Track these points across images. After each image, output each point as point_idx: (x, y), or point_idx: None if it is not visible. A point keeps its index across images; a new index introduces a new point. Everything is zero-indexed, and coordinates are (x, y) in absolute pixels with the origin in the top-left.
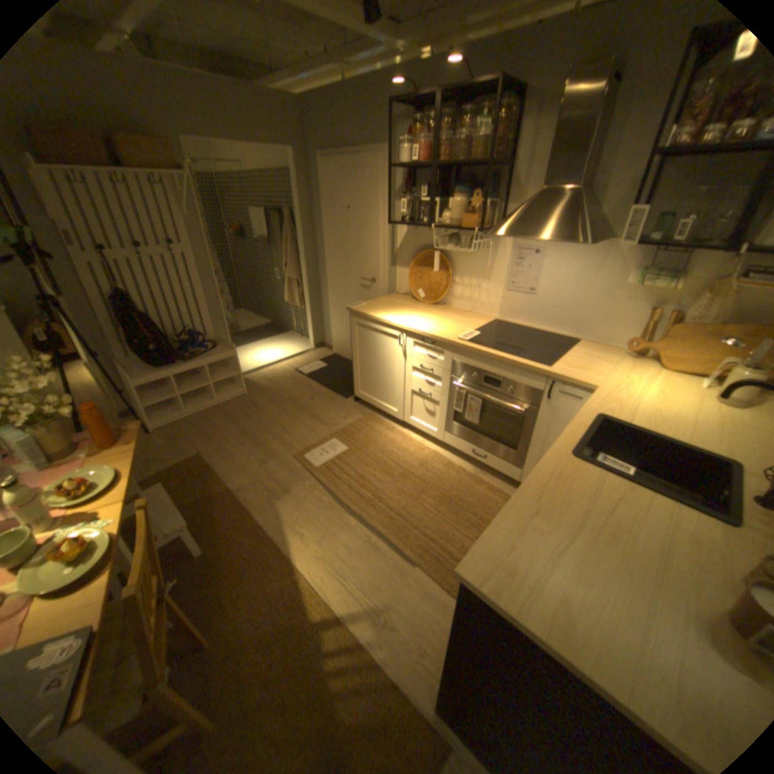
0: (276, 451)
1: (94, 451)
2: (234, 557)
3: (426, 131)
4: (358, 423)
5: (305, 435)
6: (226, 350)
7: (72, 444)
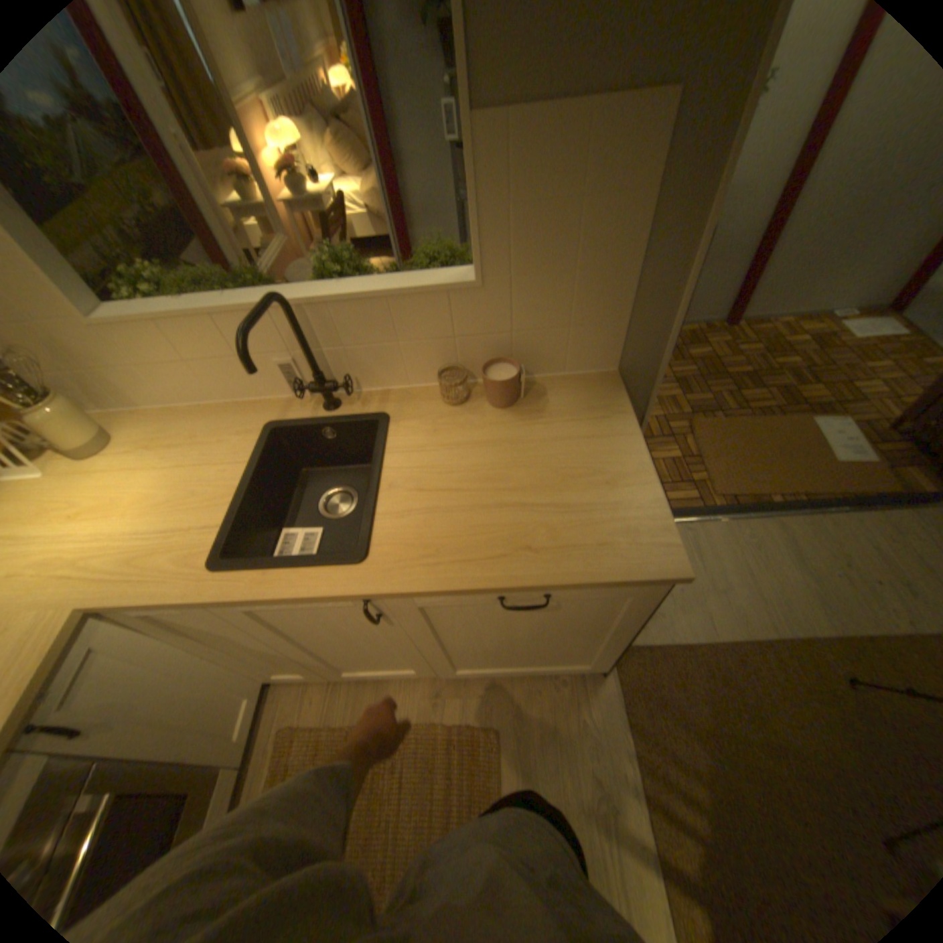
0: None
1: None
2: None
3: None
4: None
5: None
6: None
7: None
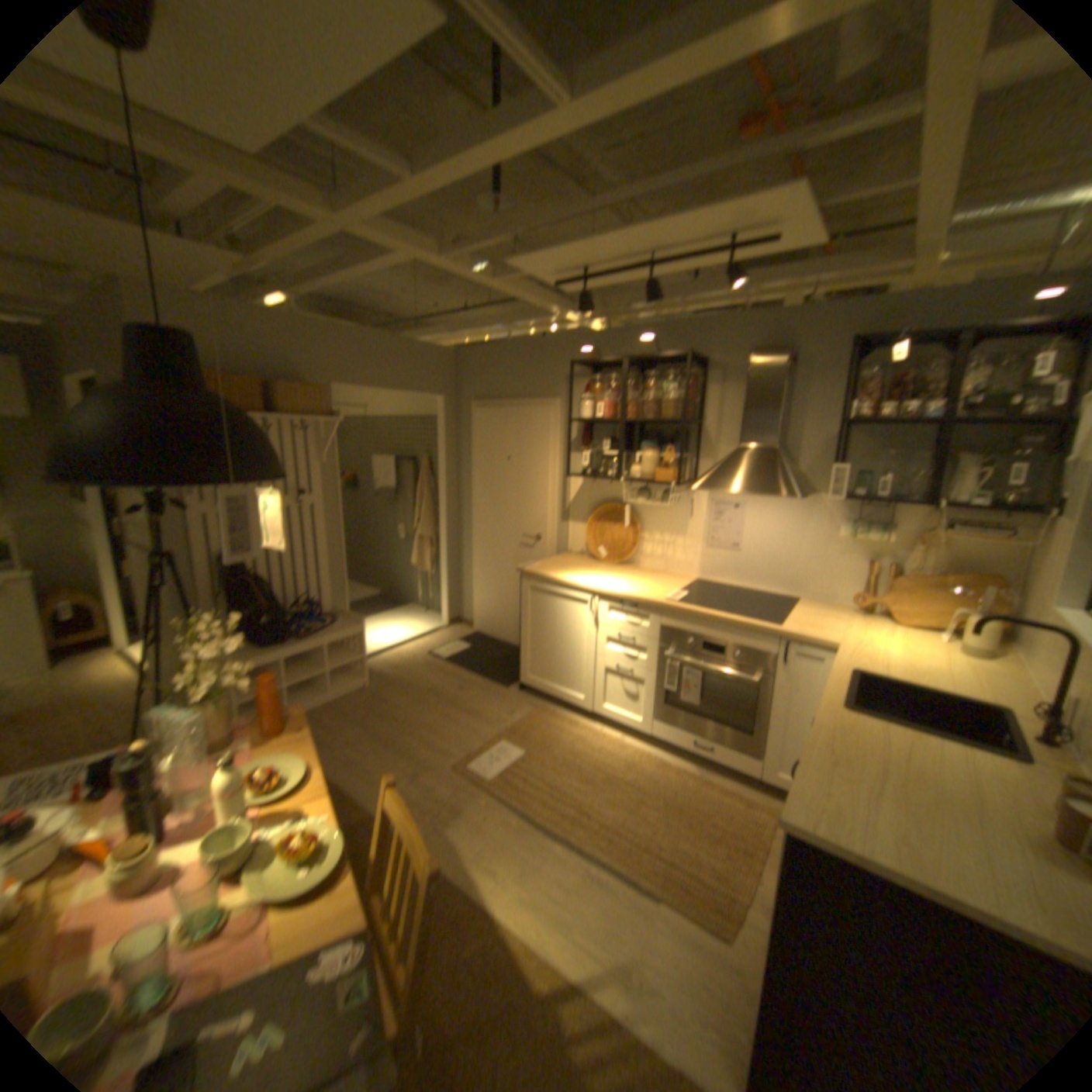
0: (426, 763)
1: (255, 746)
2: None
3: (607, 392)
4: (531, 721)
5: (462, 740)
6: (350, 627)
7: (220, 739)
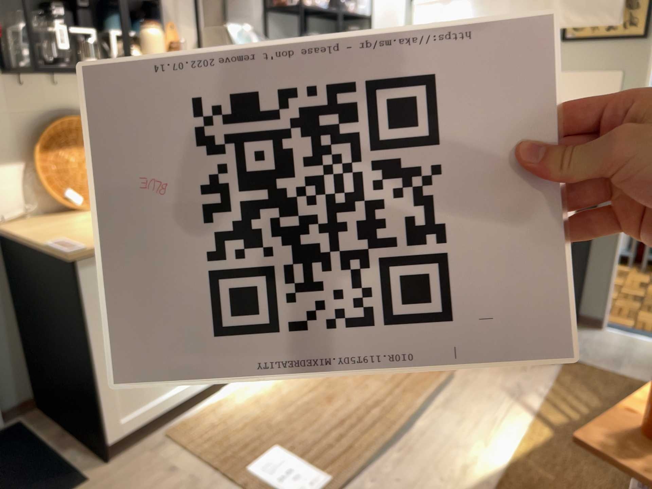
0: None
1: None
2: None
3: None
4: (200, 444)
5: None
6: None
7: None
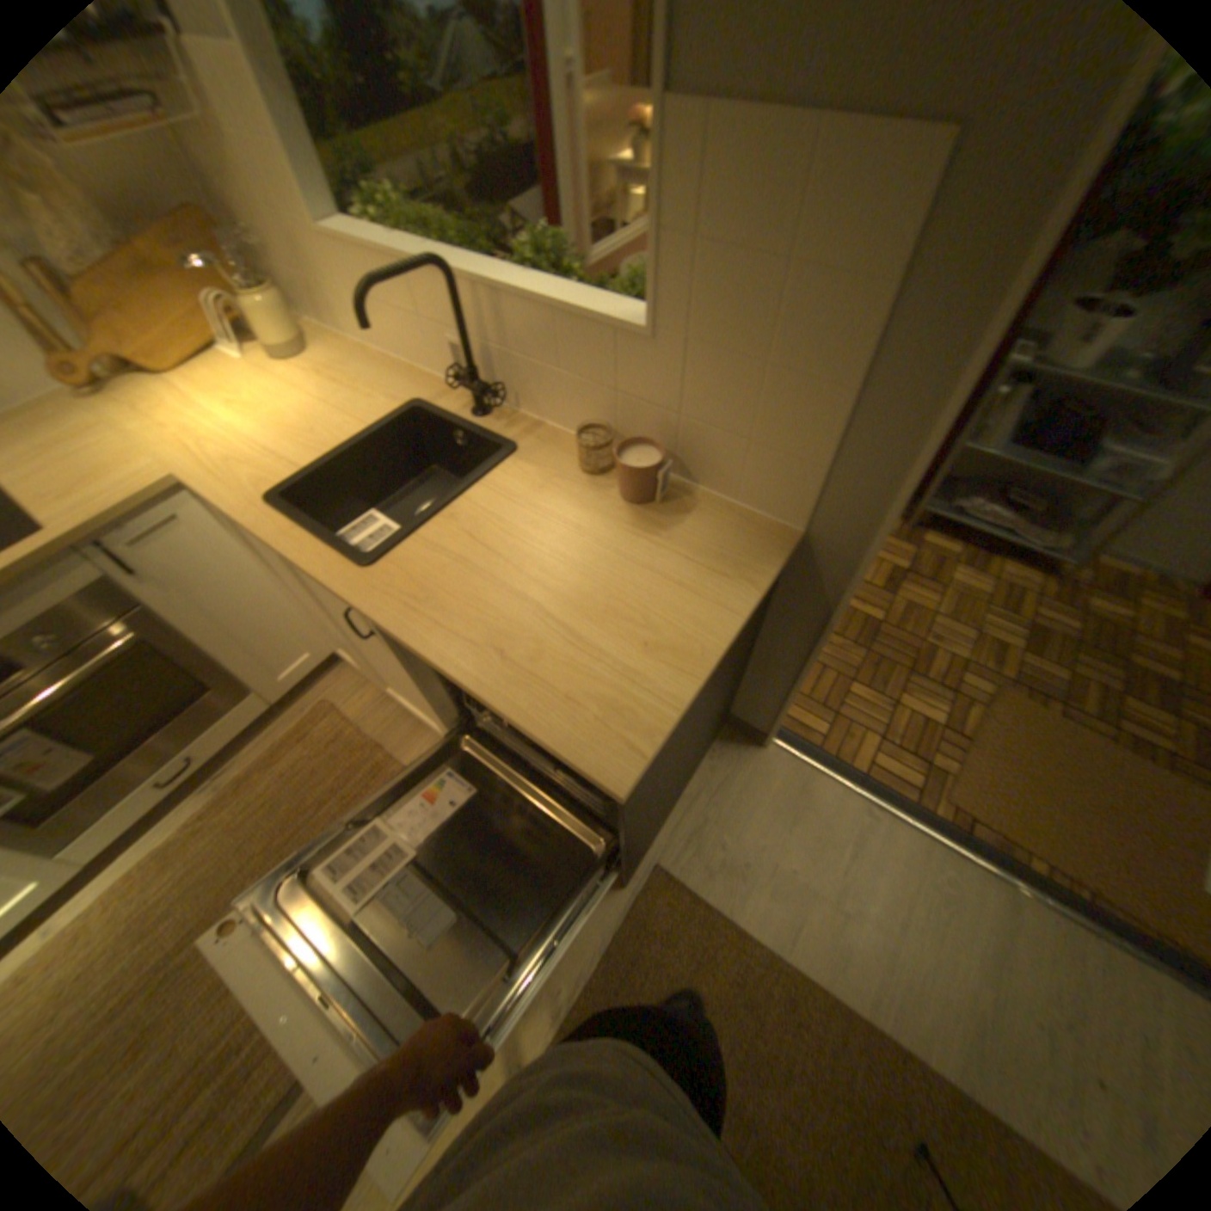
0: None
1: None
2: None
3: None
4: None
5: None
6: None
7: None
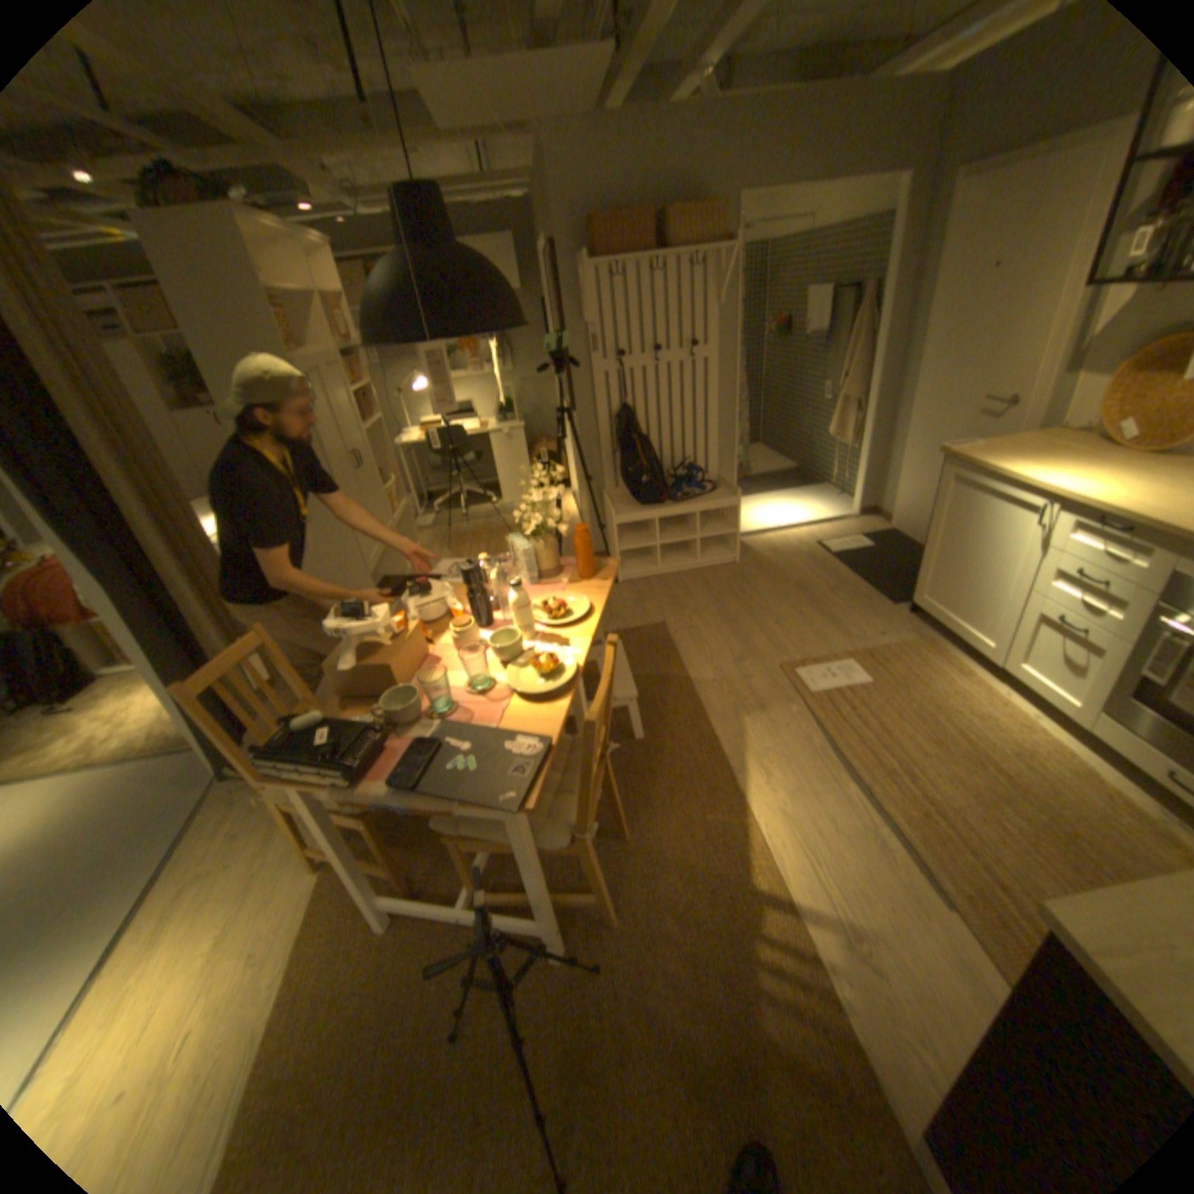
0: (760, 649)
1: (574, 579)
2: (677, 760)
3: None
4: (907, 648)
5: (809, 640)
6: (727, 495)
7: (558, 567)
